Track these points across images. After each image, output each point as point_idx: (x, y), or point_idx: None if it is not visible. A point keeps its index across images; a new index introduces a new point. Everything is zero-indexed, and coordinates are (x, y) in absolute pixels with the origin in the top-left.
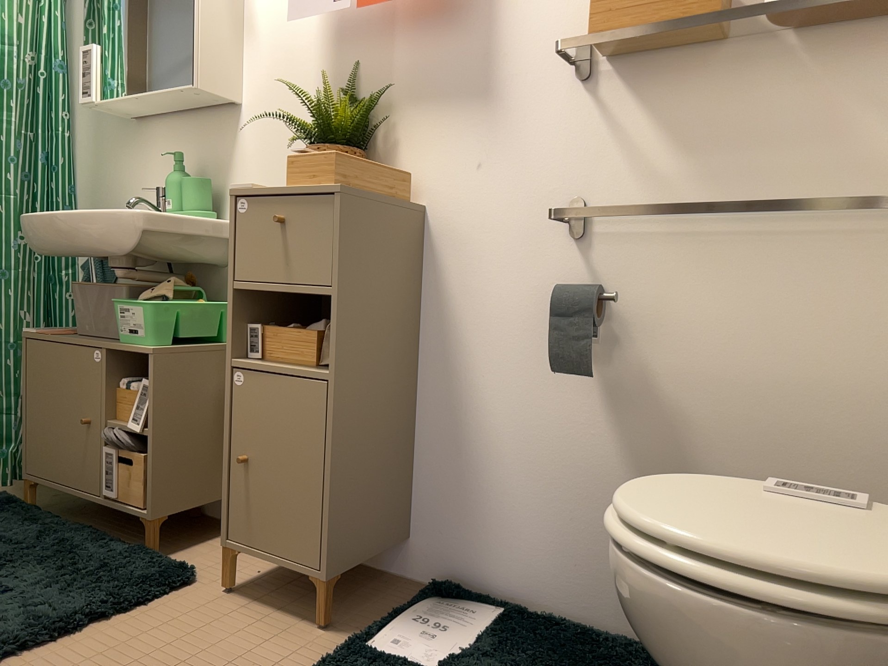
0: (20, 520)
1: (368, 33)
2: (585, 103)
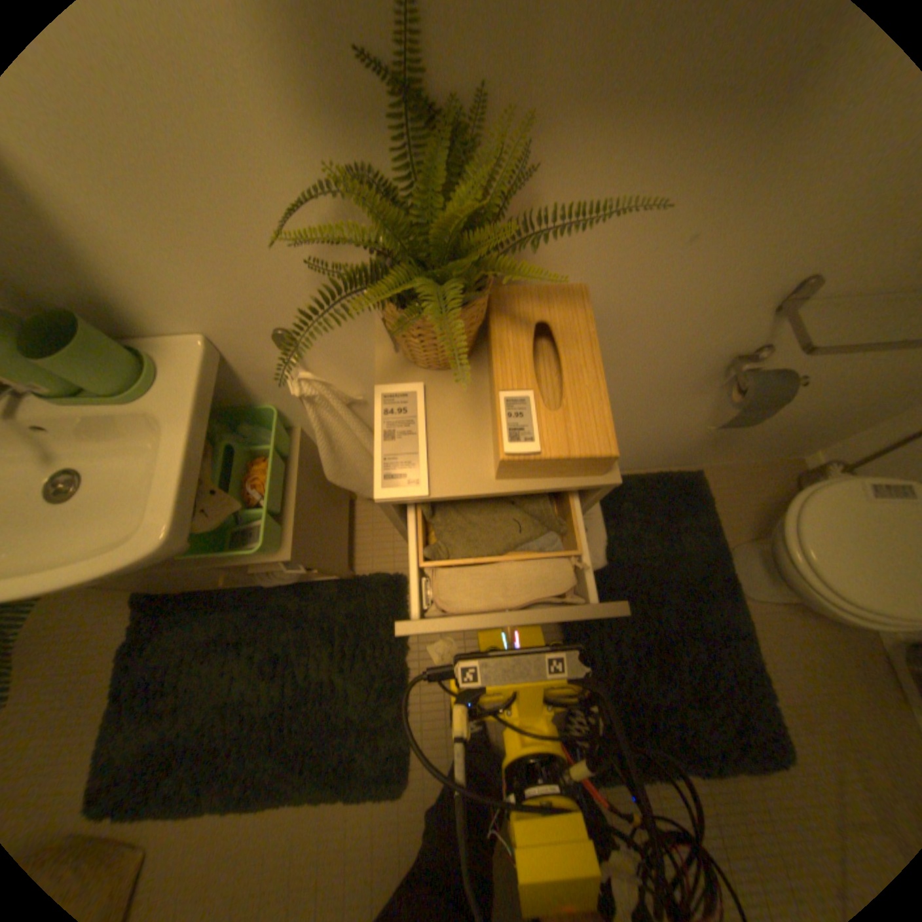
0: (209, 625)
1: None
2: None
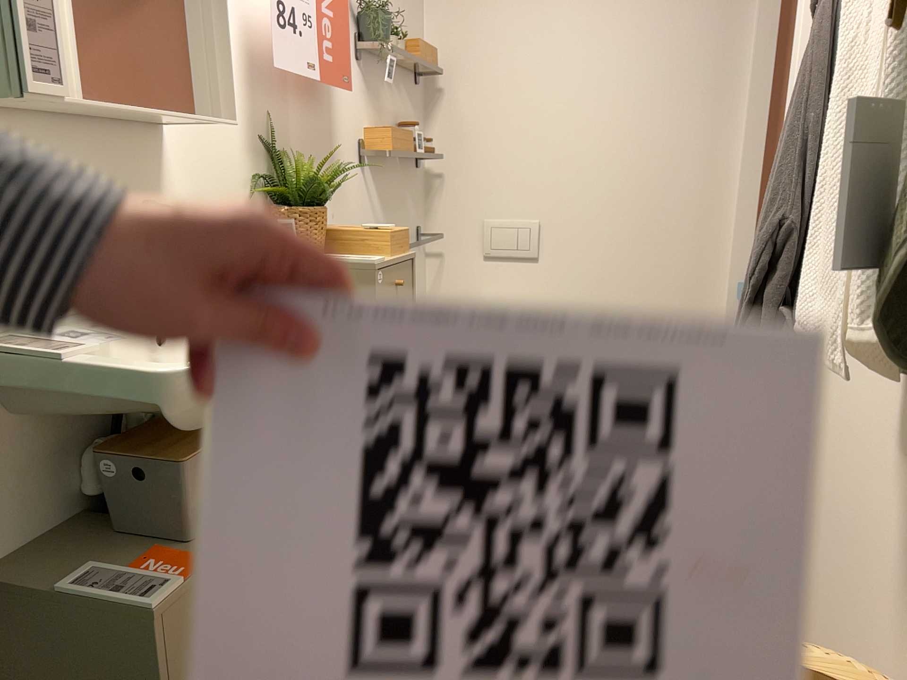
0: None
1: (273, 82)
2: (364, 179)
